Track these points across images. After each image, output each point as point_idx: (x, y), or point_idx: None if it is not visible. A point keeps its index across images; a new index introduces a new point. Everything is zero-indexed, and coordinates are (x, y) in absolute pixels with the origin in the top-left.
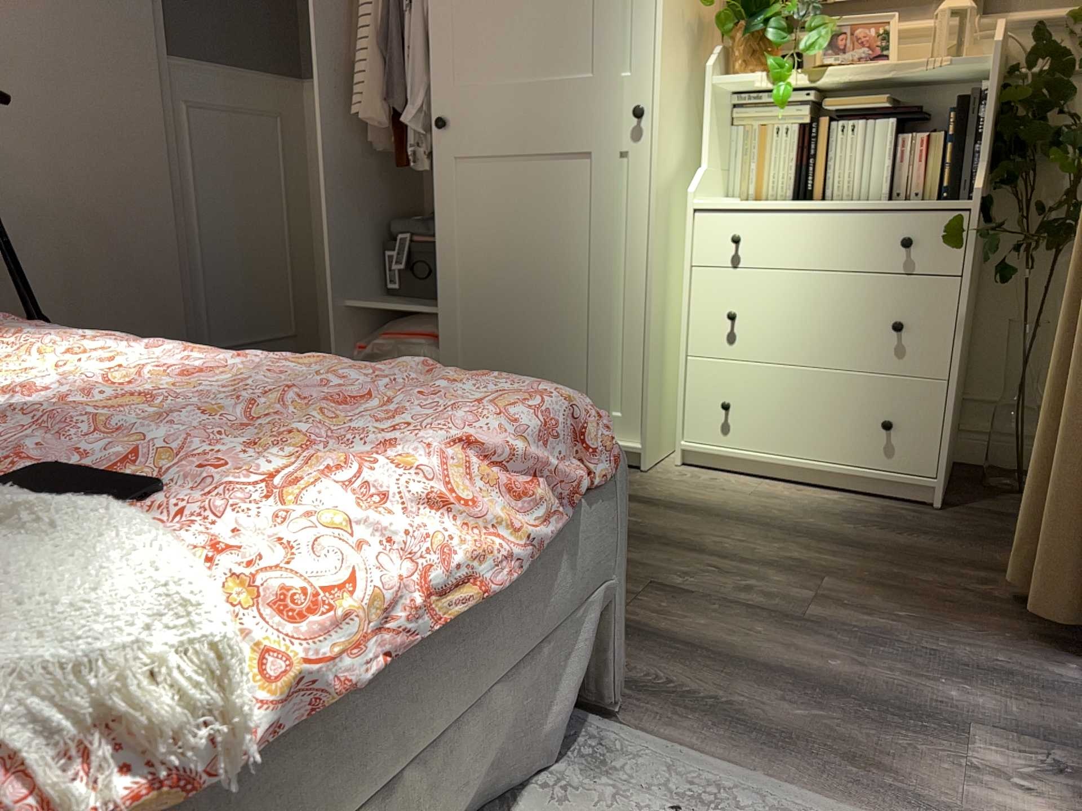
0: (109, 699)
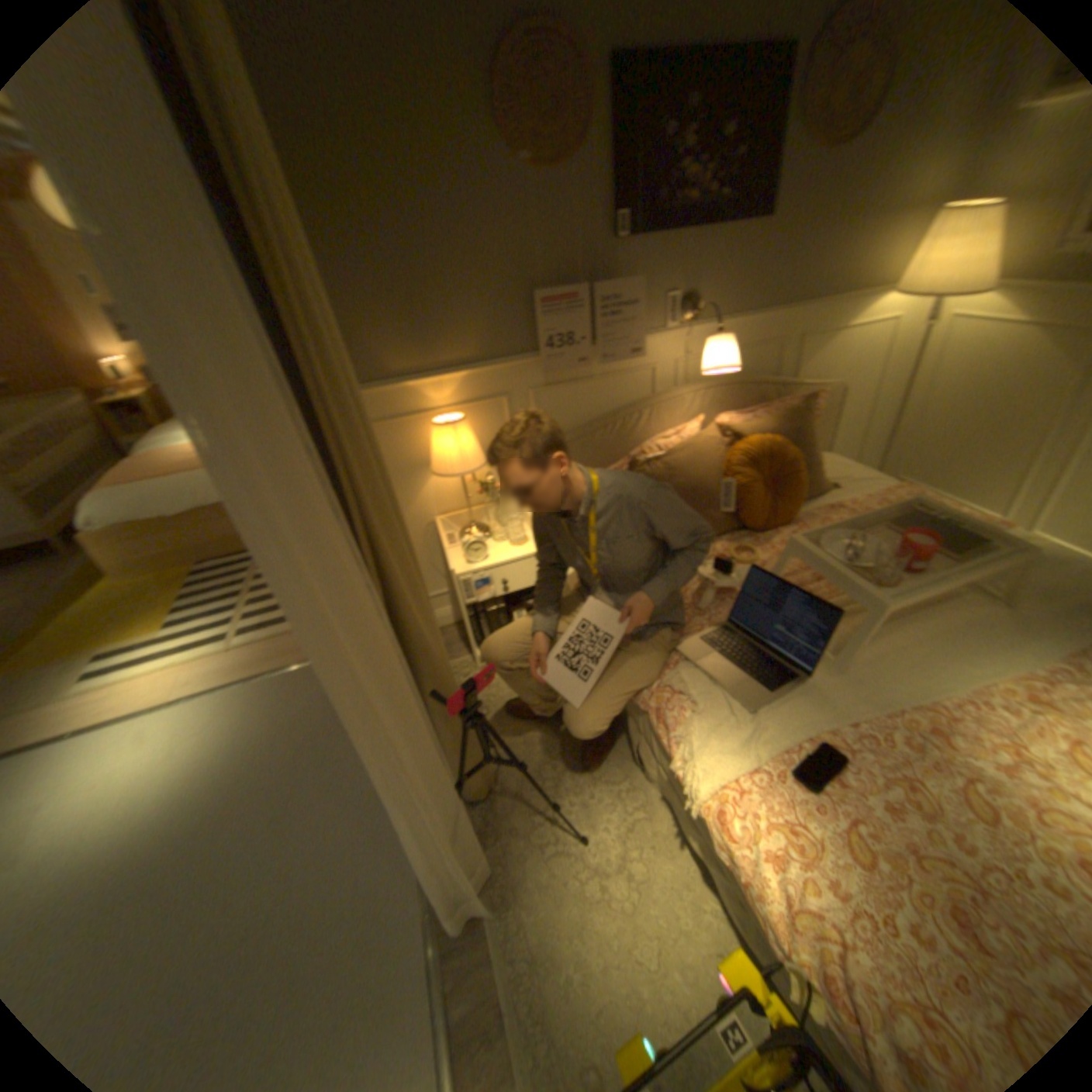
0: (700, 773)
